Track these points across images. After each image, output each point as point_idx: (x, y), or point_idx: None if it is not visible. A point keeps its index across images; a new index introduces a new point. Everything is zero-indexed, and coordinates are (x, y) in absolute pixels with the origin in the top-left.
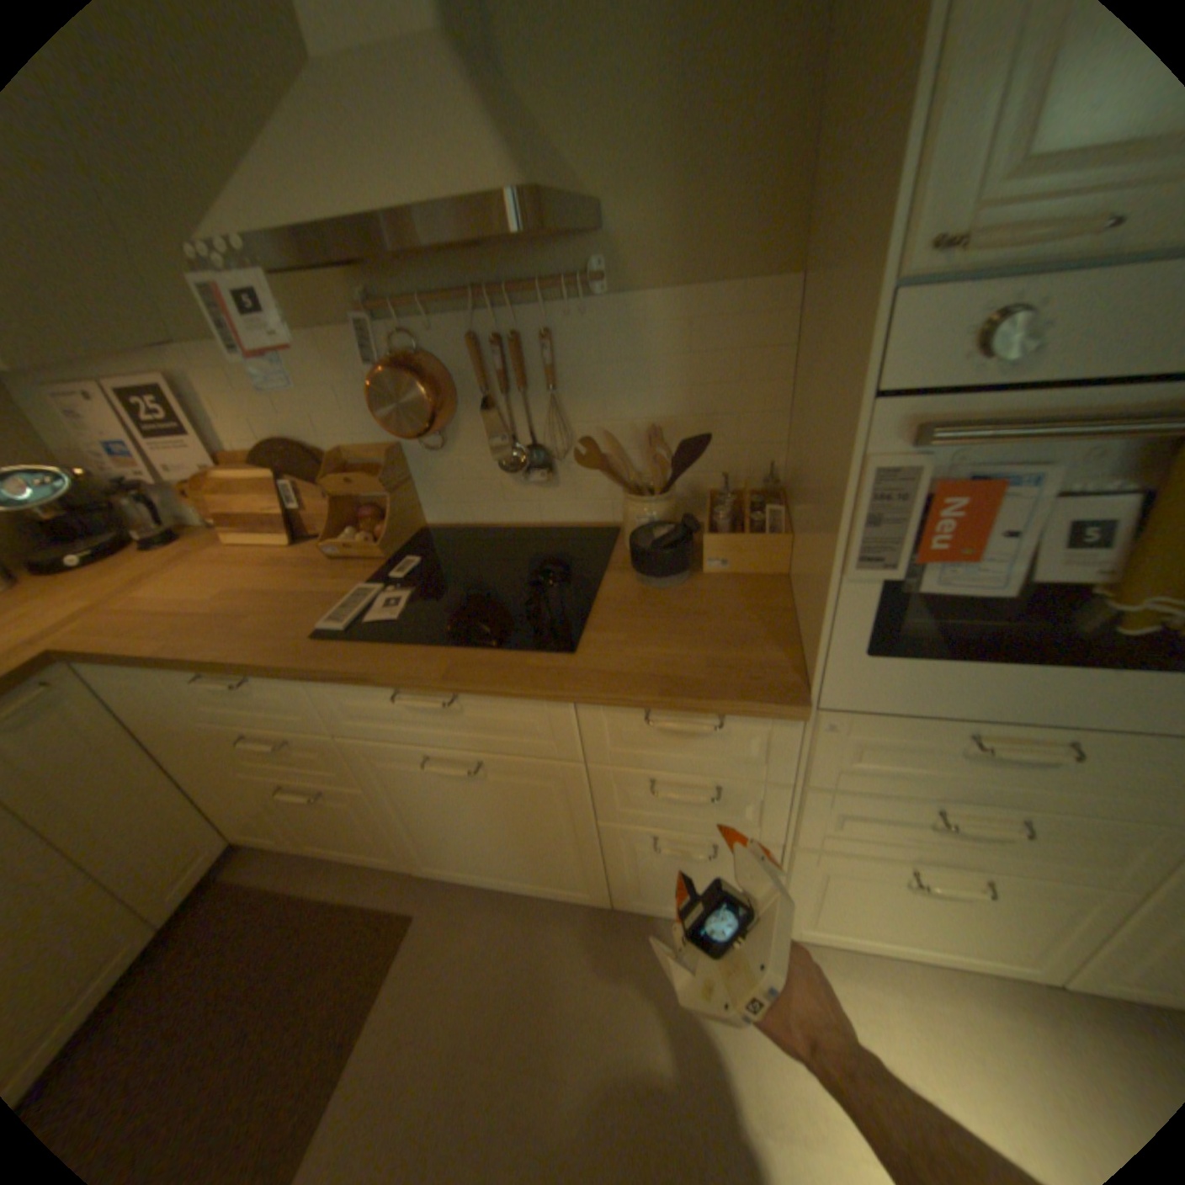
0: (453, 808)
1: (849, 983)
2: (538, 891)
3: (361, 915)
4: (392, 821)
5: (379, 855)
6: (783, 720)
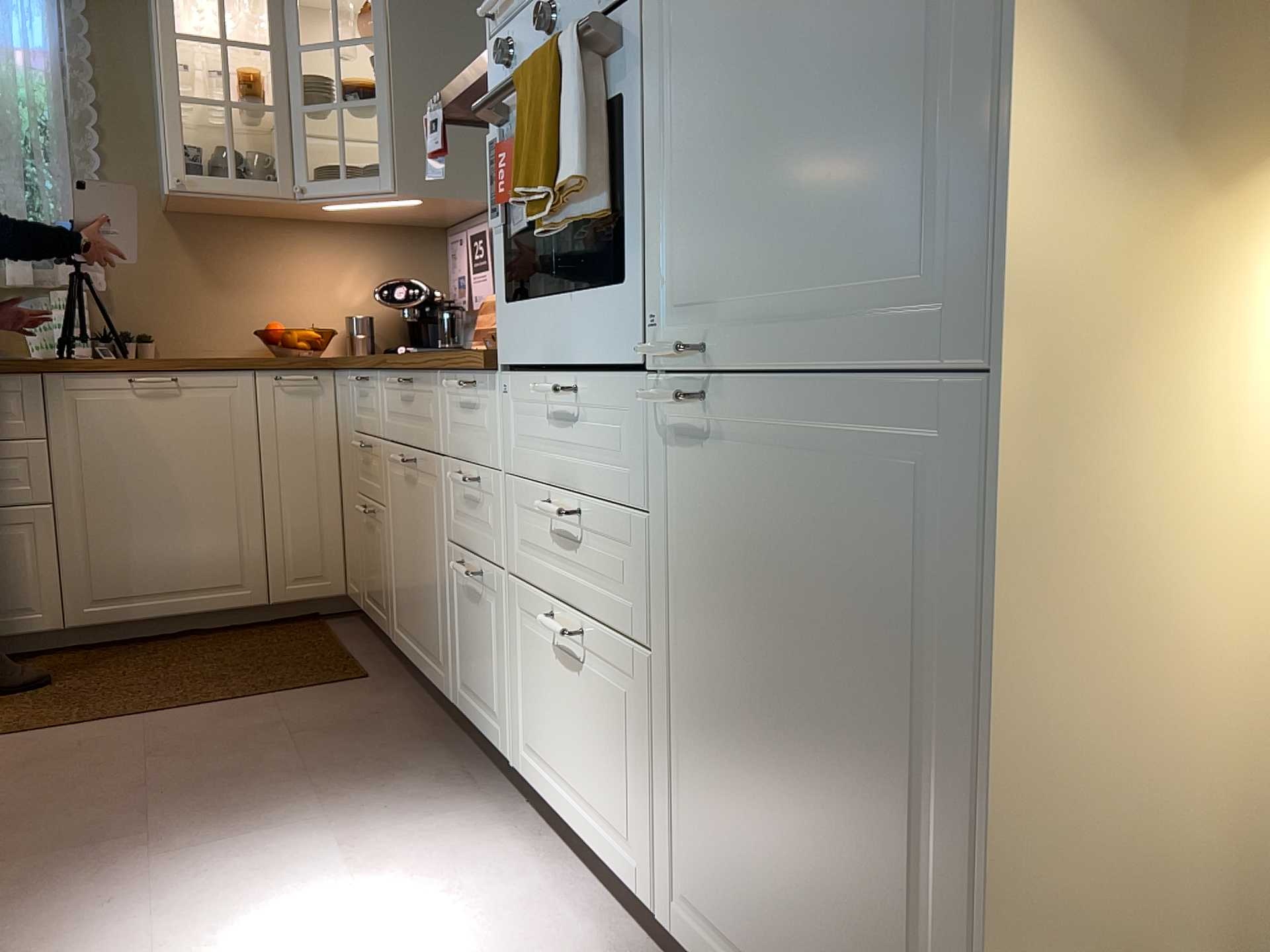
0: (406, 528)
1: (535, 863)
2: (428, 670)
3: (350, 663)
4: (390, 551)
5: (384, 610)
6: (493, 385)
